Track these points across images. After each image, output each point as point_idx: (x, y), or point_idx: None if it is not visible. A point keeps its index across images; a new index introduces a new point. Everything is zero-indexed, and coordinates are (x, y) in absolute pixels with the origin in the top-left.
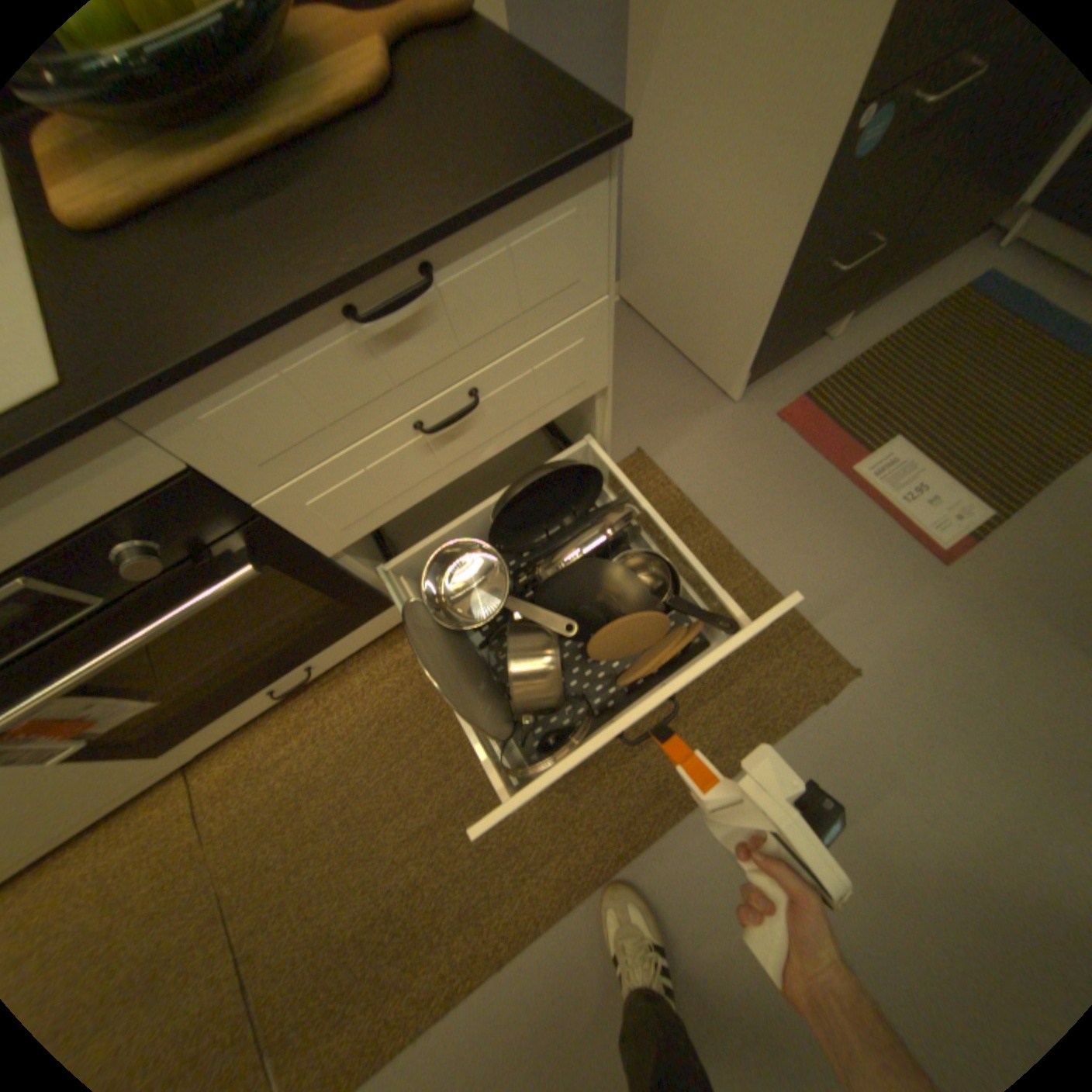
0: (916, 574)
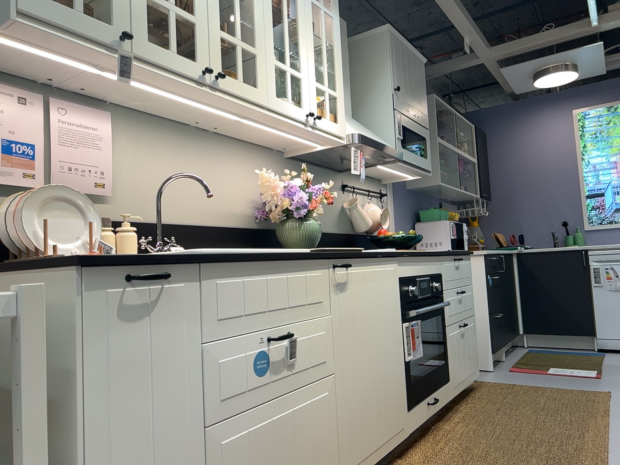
0: (595, 380)
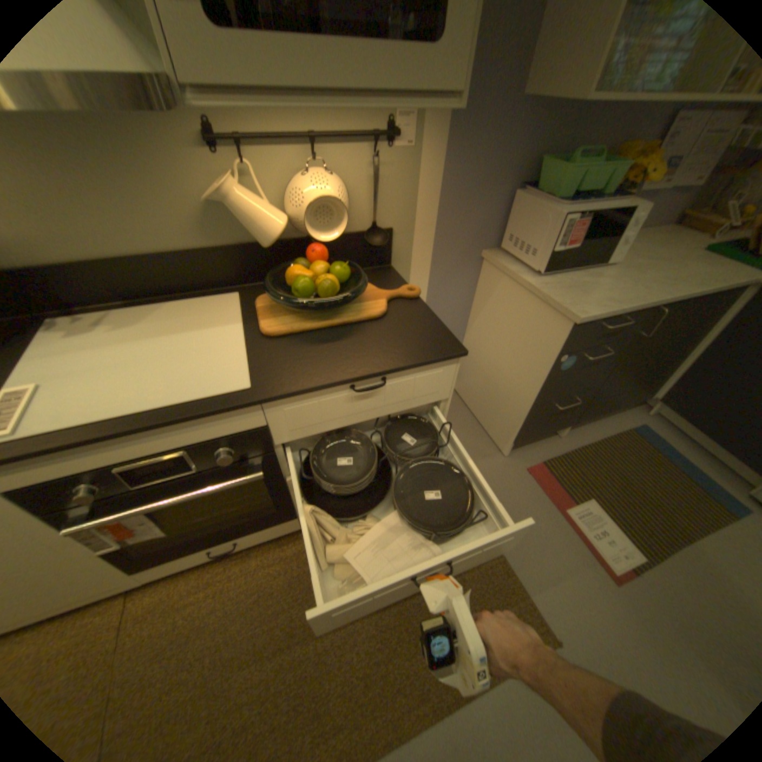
0: (600, 587)
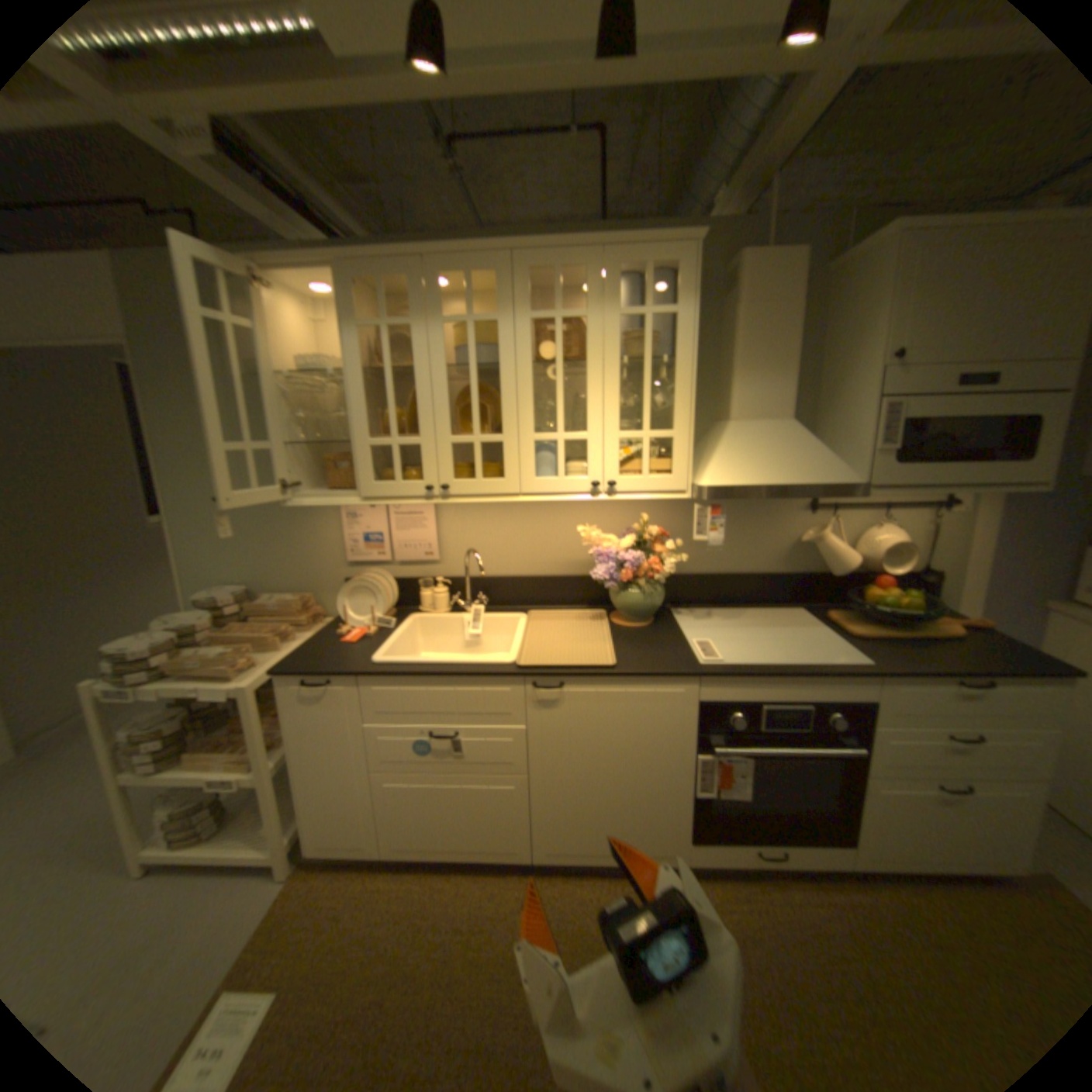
0: None
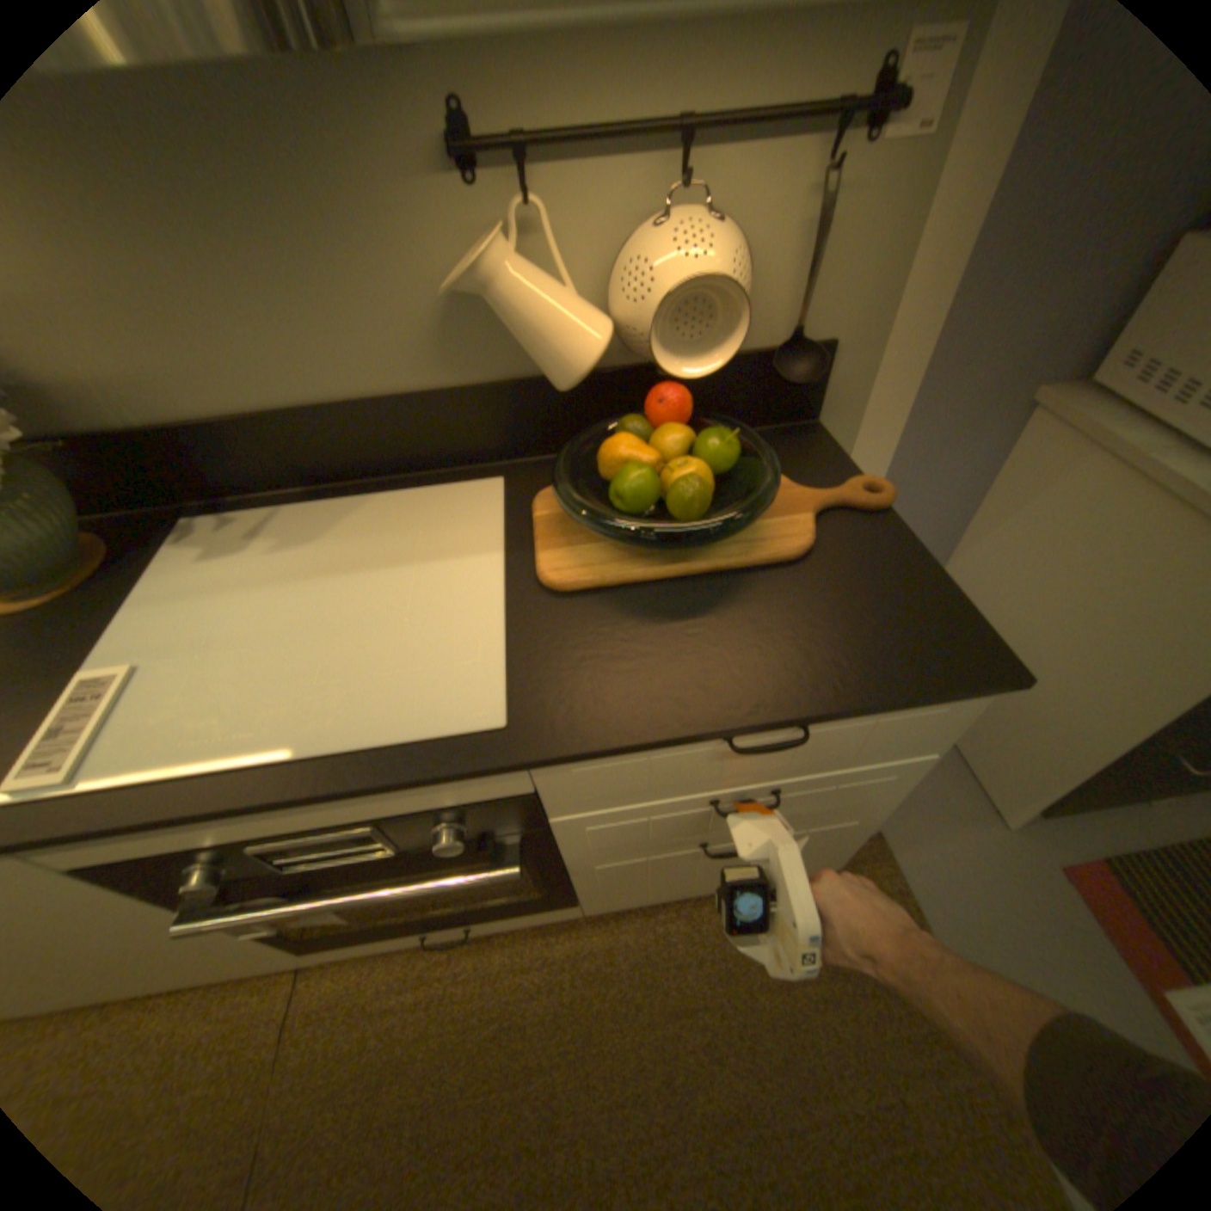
0: None
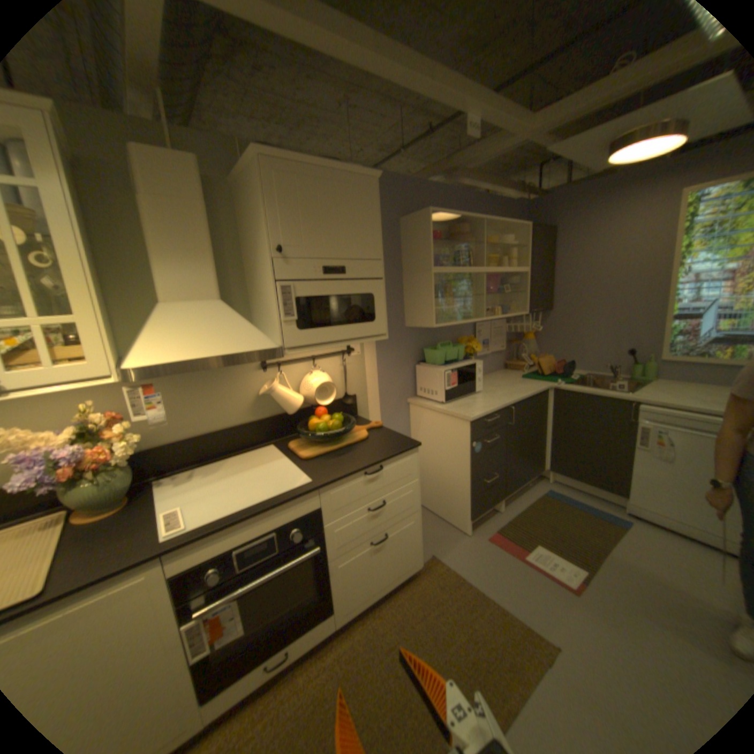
0: (568, 602)
